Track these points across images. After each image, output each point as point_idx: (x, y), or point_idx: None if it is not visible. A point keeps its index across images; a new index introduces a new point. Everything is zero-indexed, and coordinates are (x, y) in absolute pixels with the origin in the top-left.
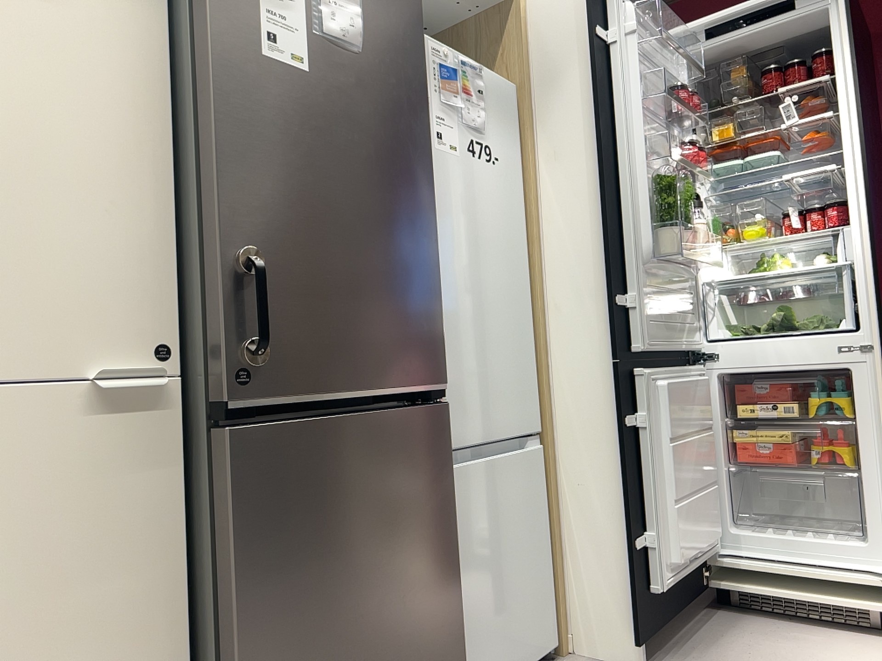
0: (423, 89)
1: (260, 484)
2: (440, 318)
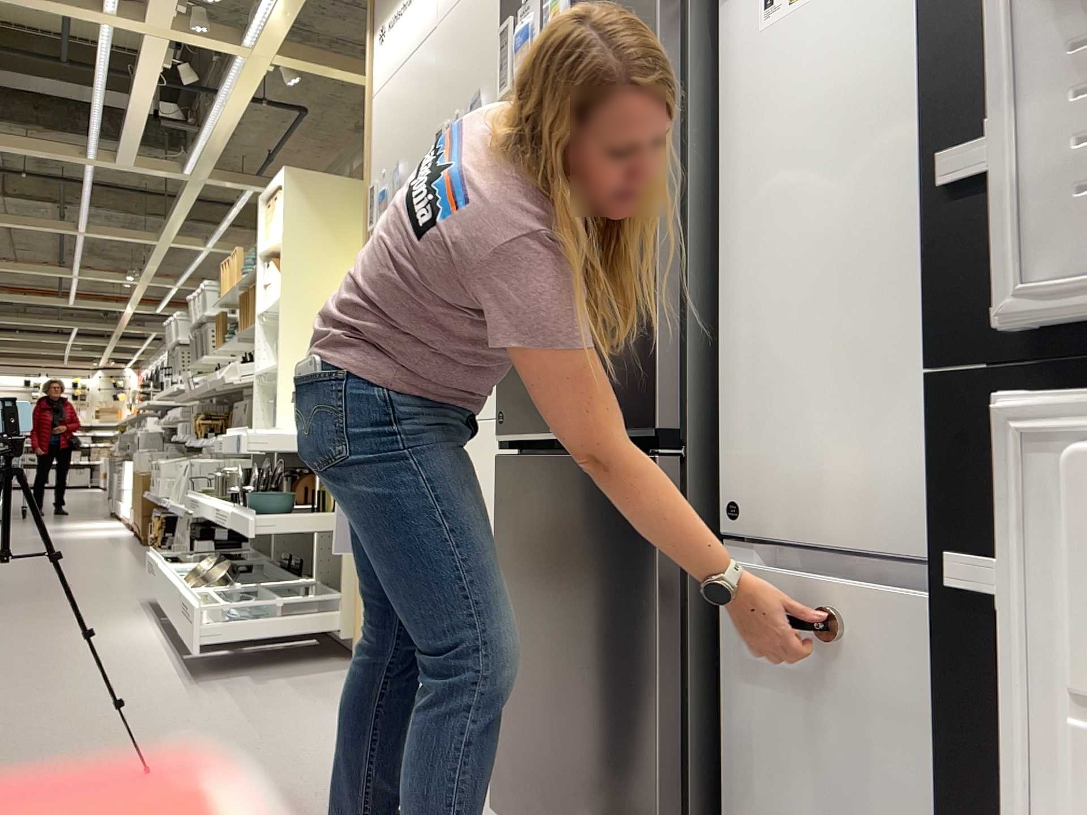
0: (652, 8)
1: (505, 504)
2: (655, 337)
